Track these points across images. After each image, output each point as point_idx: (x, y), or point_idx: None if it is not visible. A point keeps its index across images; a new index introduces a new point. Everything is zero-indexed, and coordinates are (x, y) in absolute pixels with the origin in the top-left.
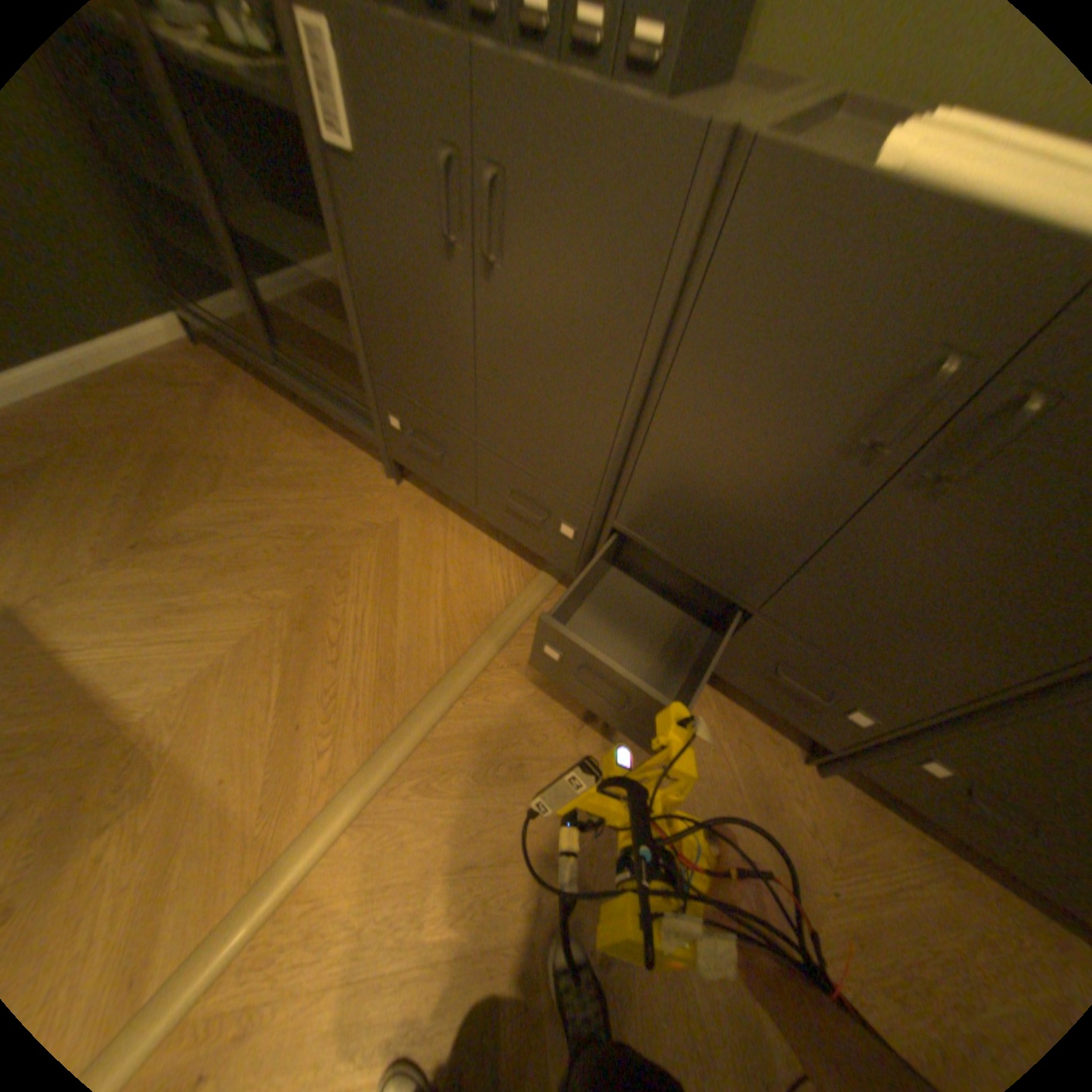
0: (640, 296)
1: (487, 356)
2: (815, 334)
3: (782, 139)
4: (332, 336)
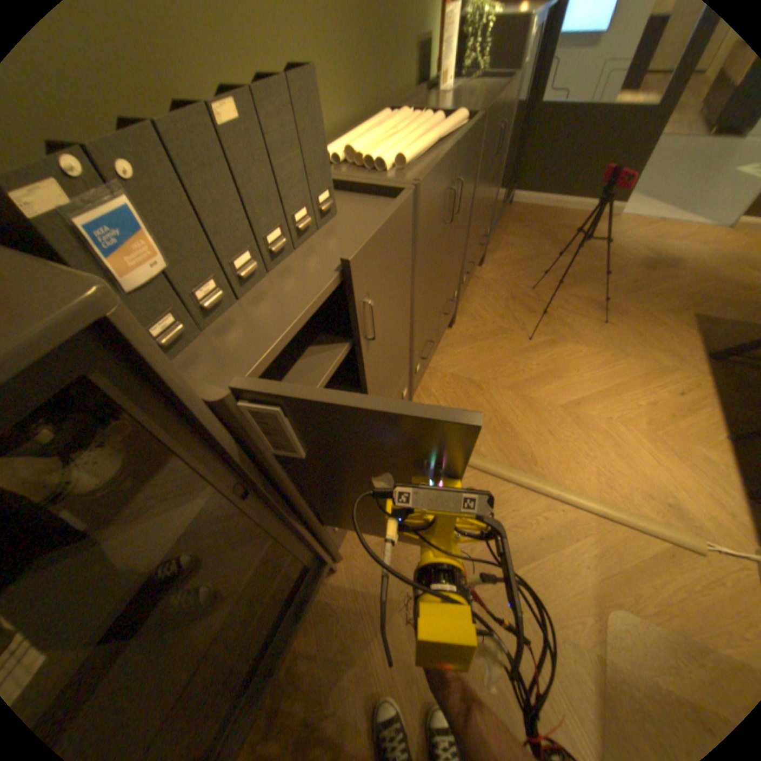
0: (409, 265)
1: (373, 383)
2: (436, 215)
3: (419, 176)
4: (261, 603)
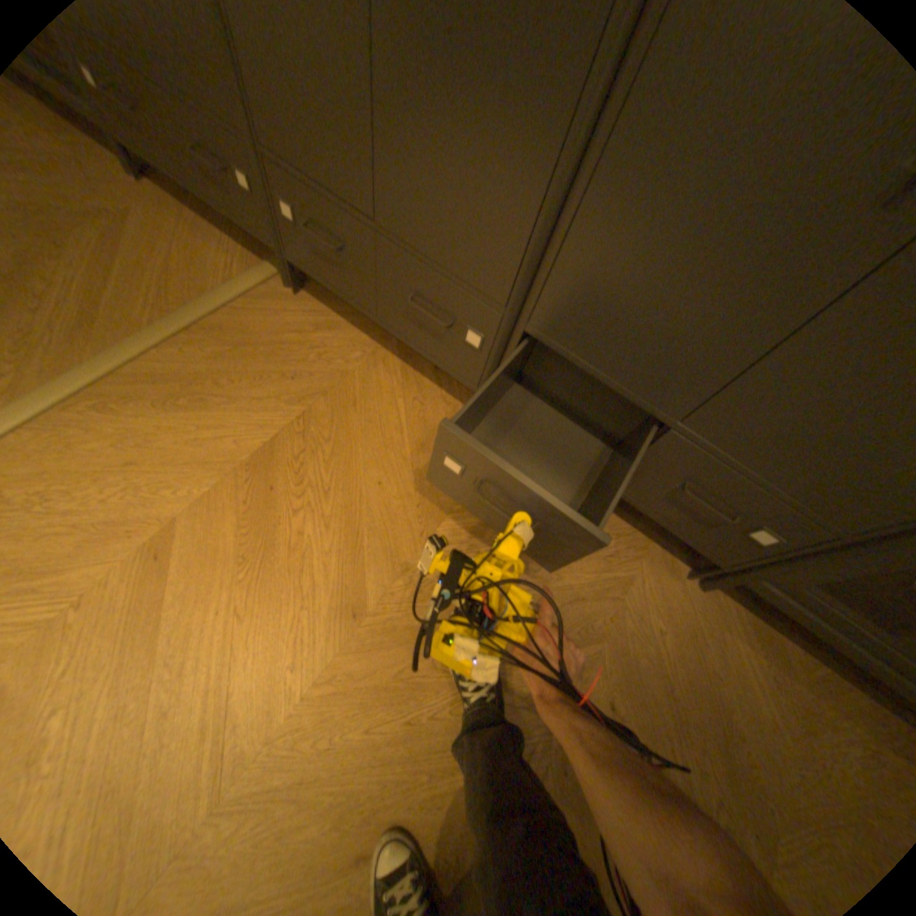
0: None
1: None
2: None
3: None
4: None
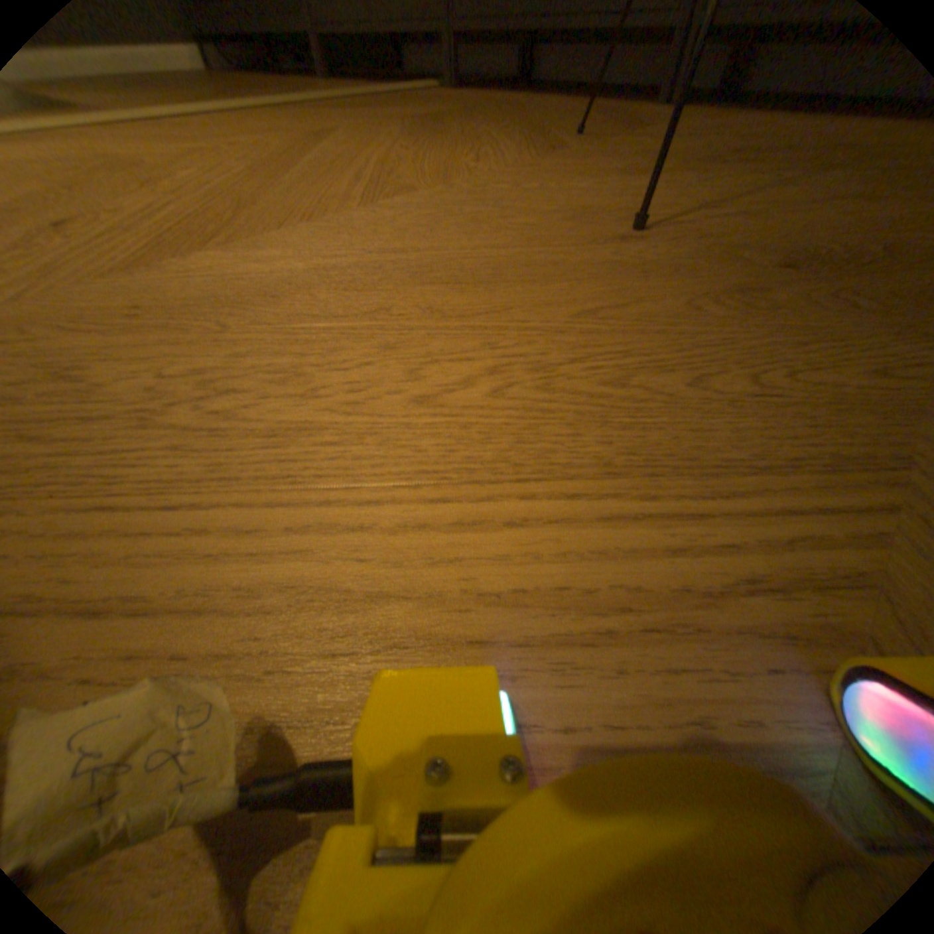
0: None
1: None
2: None
3: None
4: None
